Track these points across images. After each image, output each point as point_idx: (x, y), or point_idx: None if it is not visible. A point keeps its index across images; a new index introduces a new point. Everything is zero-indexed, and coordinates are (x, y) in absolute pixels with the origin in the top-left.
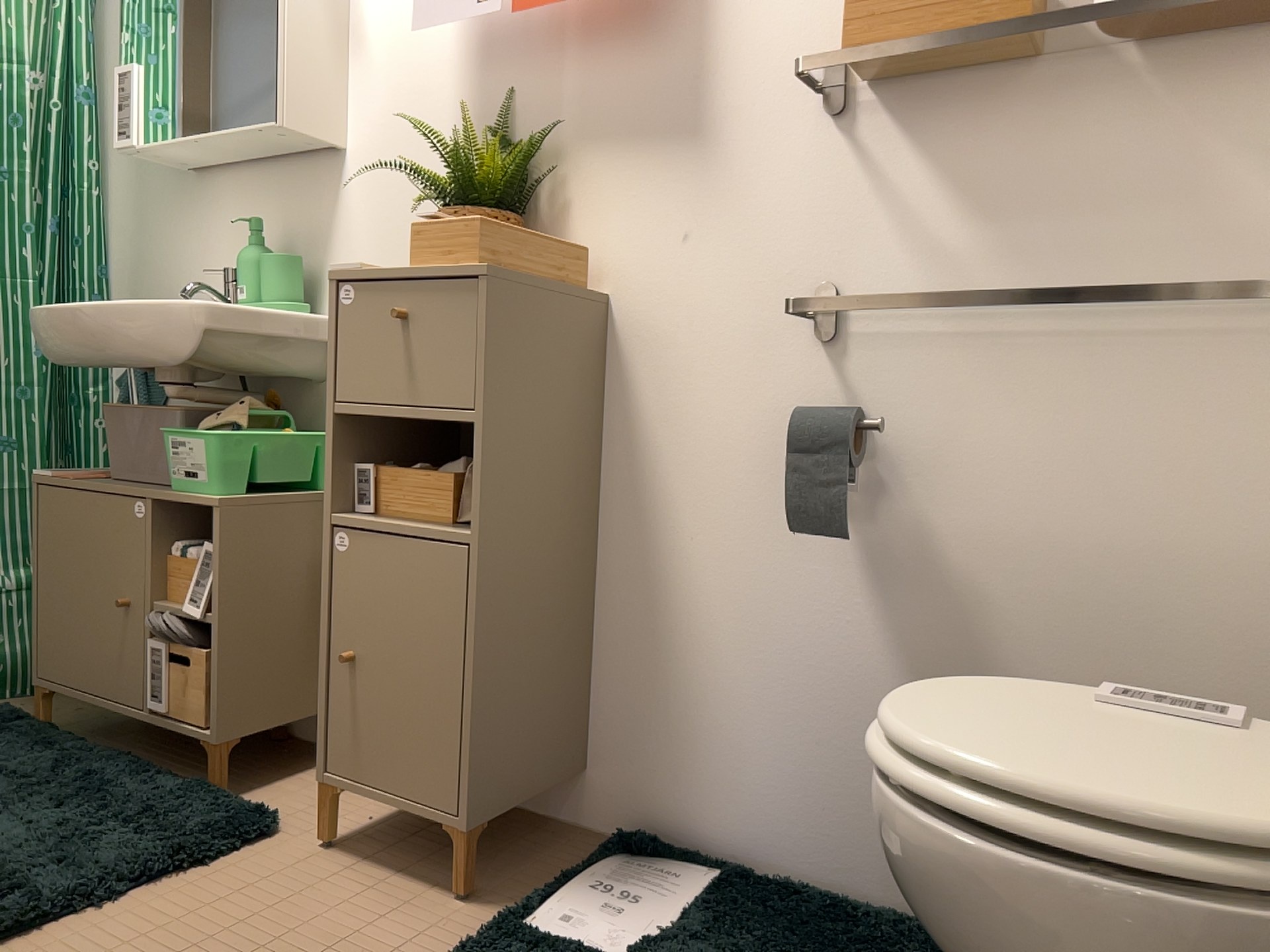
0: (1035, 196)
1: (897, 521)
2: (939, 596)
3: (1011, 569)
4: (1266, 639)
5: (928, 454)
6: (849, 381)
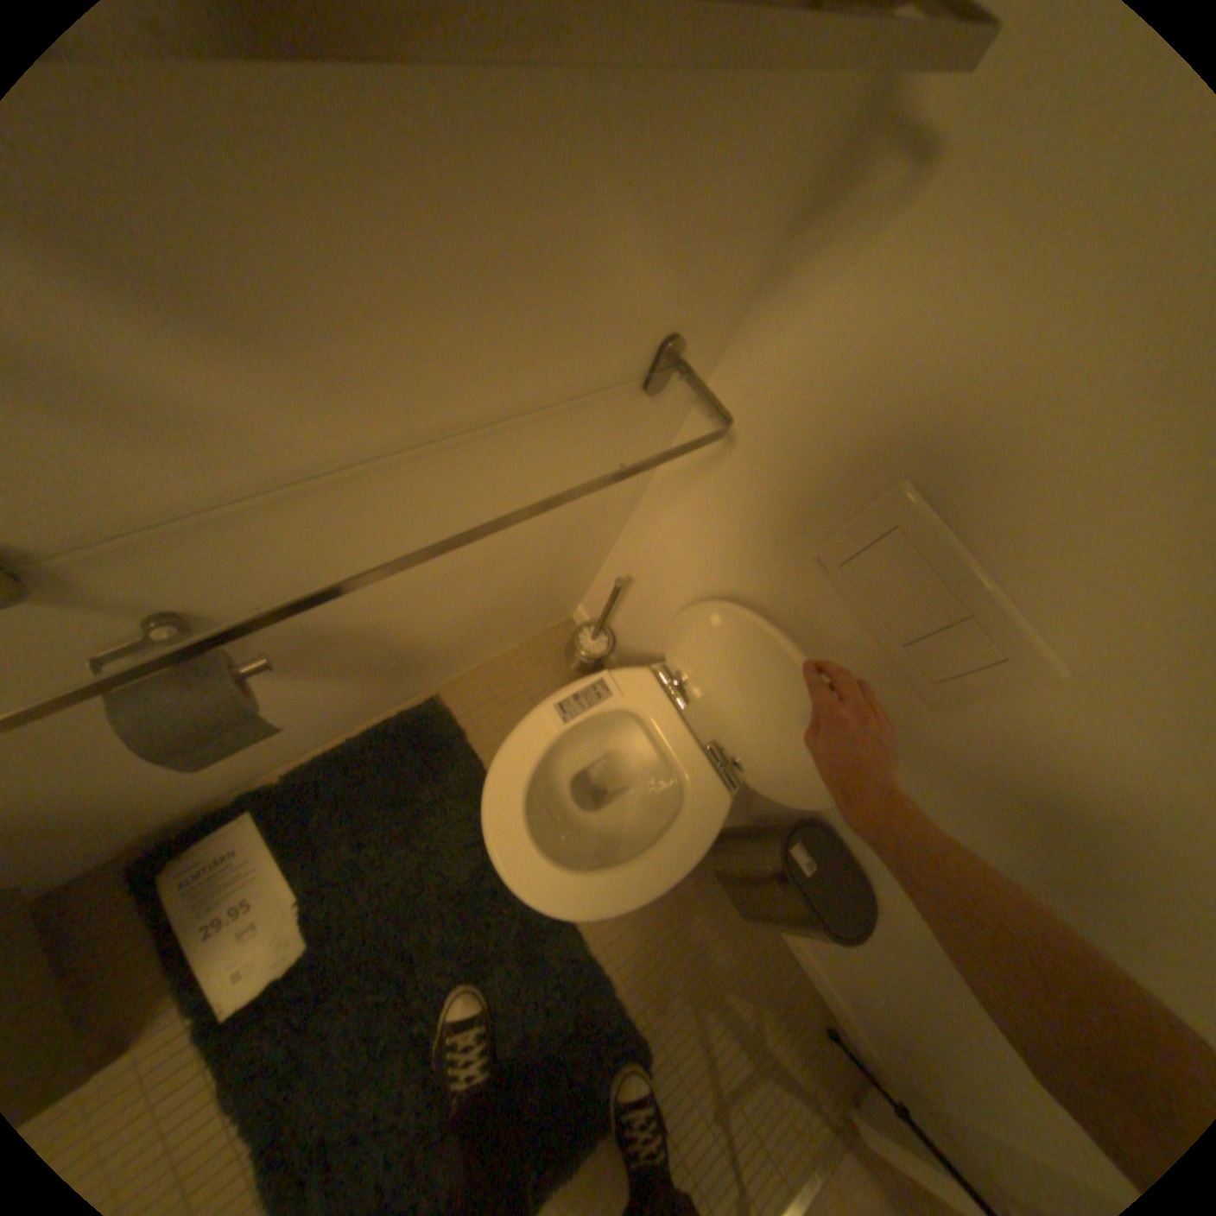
0: (343, 279)
1: (274, 637)
2: (340, 641)
3: (398, 601)
4: (557, 544)
5: (286, 590)
6: (107, 597)
